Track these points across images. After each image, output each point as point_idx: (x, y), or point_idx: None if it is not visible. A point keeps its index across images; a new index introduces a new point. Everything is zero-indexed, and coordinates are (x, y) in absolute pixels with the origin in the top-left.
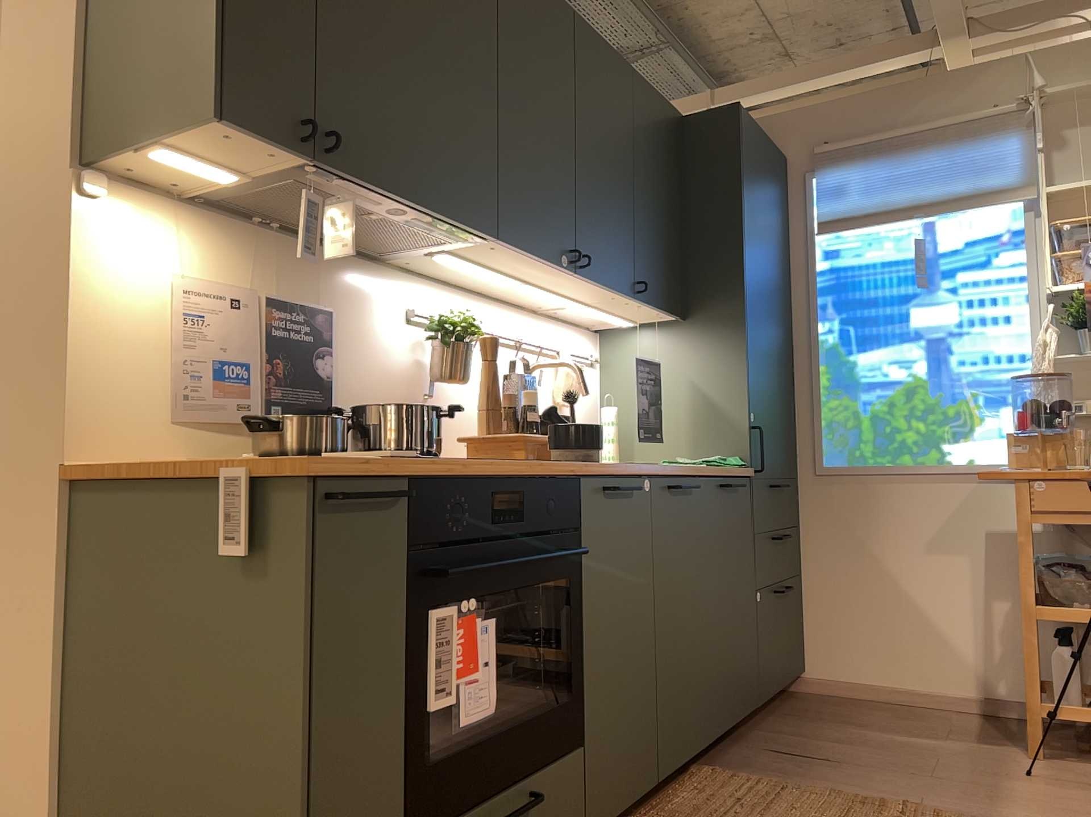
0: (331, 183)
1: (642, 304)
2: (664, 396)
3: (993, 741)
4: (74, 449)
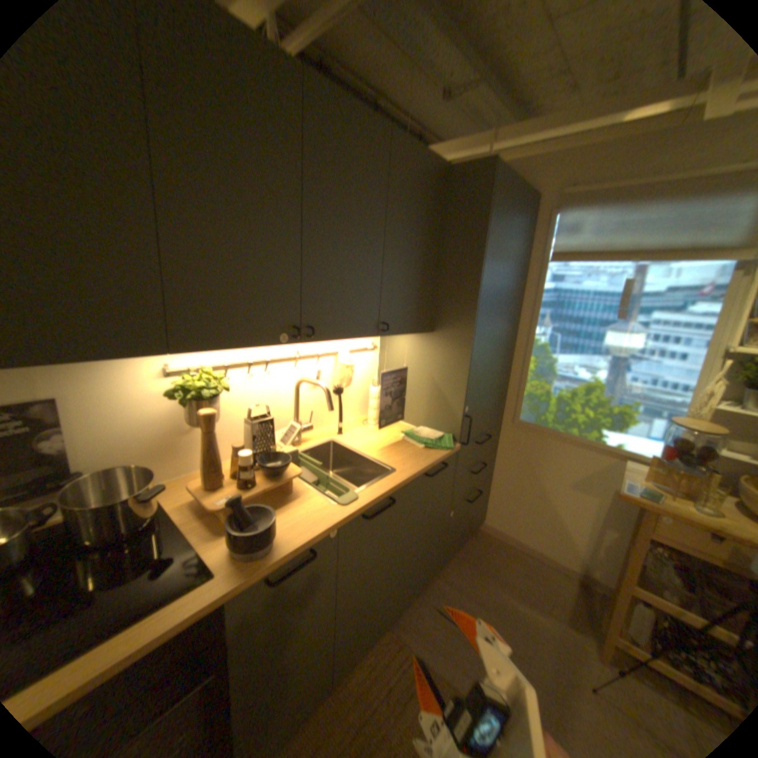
0: None
1: (389, 336)
2: (413, 381)
3: (580, 628)
4: None
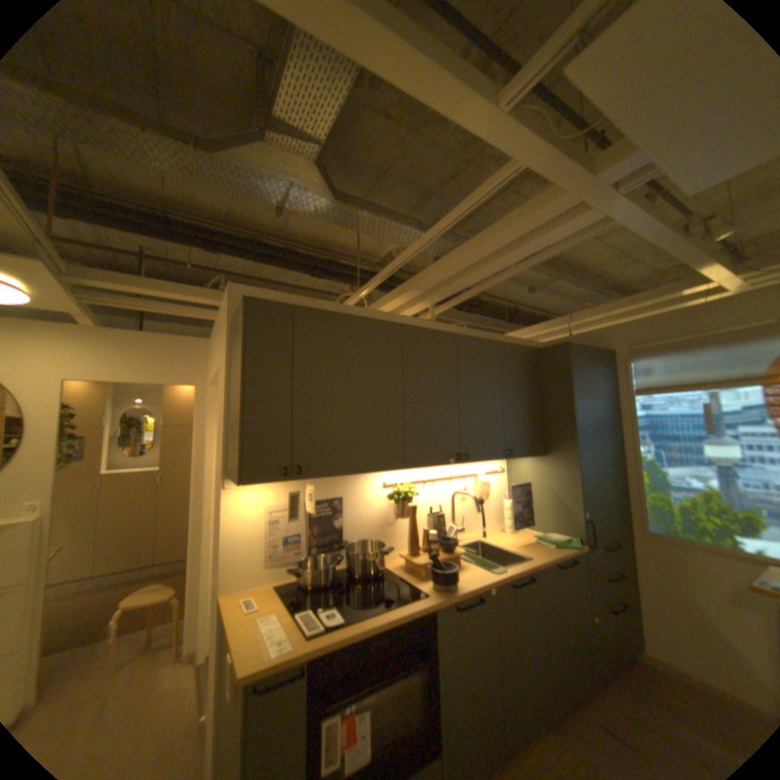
0: (308, 479)
1: (513, 459)
2: (537, 494)
3: None
4: (222, 592)
